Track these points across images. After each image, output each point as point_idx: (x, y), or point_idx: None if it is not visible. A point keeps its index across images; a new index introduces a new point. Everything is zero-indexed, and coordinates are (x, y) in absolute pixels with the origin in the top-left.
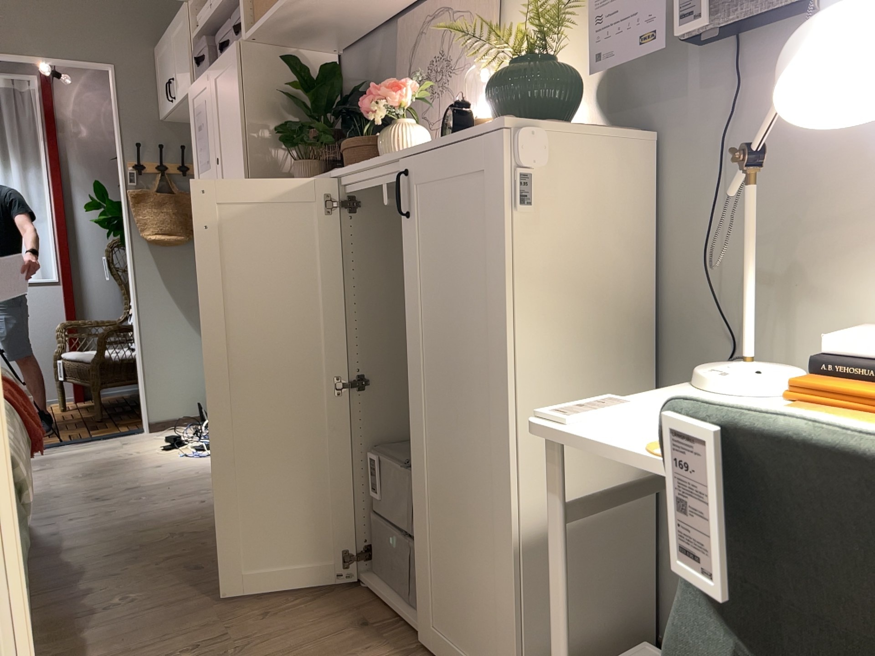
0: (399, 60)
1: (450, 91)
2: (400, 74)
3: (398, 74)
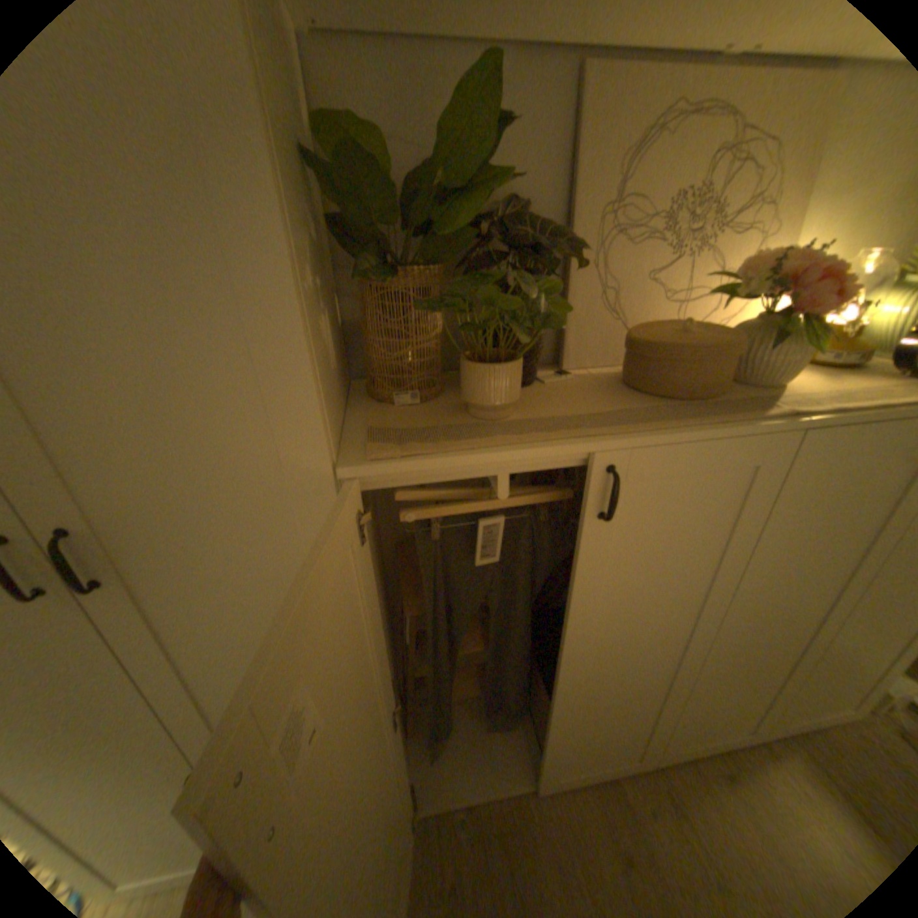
0: (587, 151)
1: (721, 251)
2: (596, 183)
3: (583, 182)
